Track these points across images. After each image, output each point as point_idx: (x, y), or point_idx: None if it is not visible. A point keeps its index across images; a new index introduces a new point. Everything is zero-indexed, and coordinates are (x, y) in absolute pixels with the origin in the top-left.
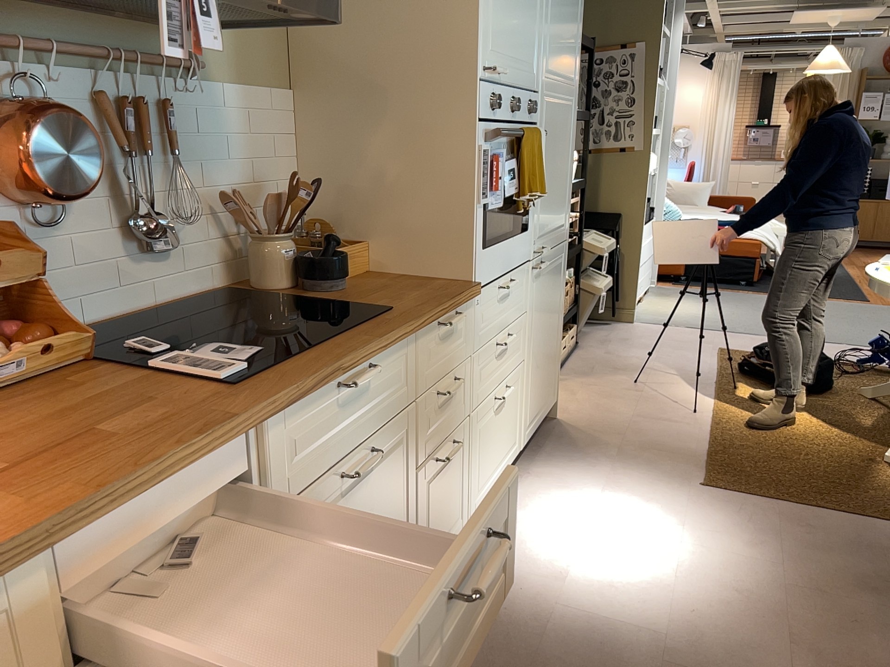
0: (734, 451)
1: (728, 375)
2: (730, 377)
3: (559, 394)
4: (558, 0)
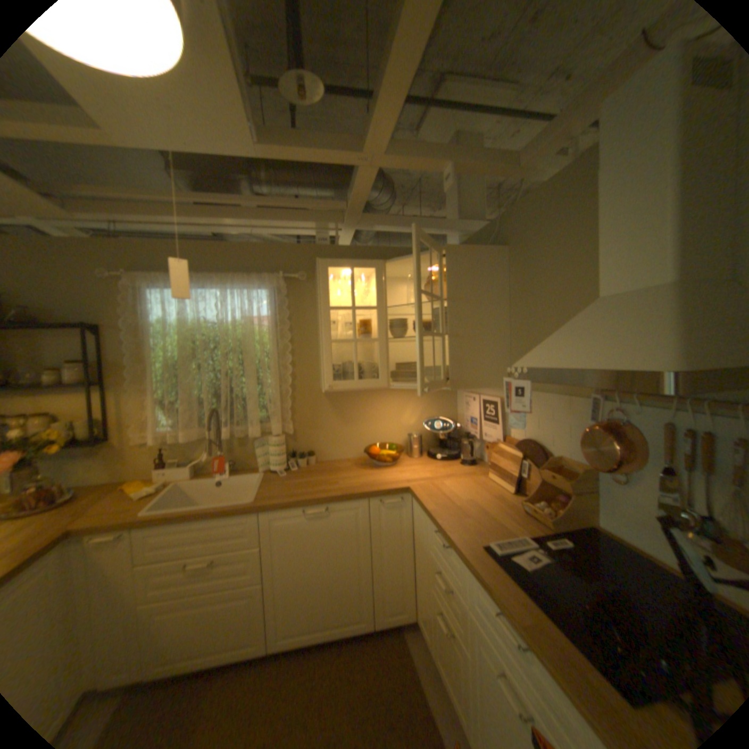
0: None
1: None
2: None
3: None
4: None
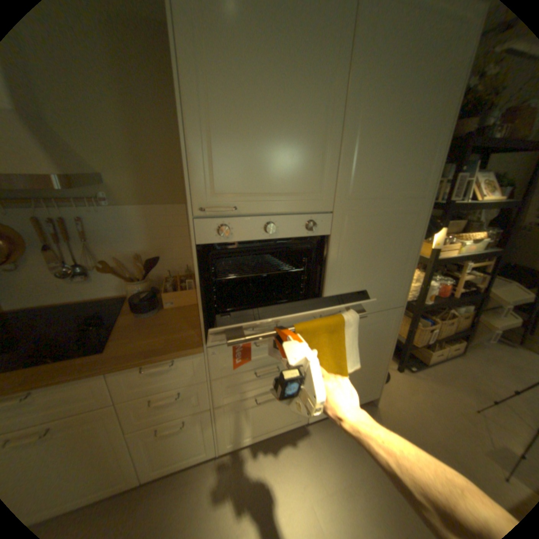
0: None
1: None
2: None
3: (381, 395)
4: (379, 129)
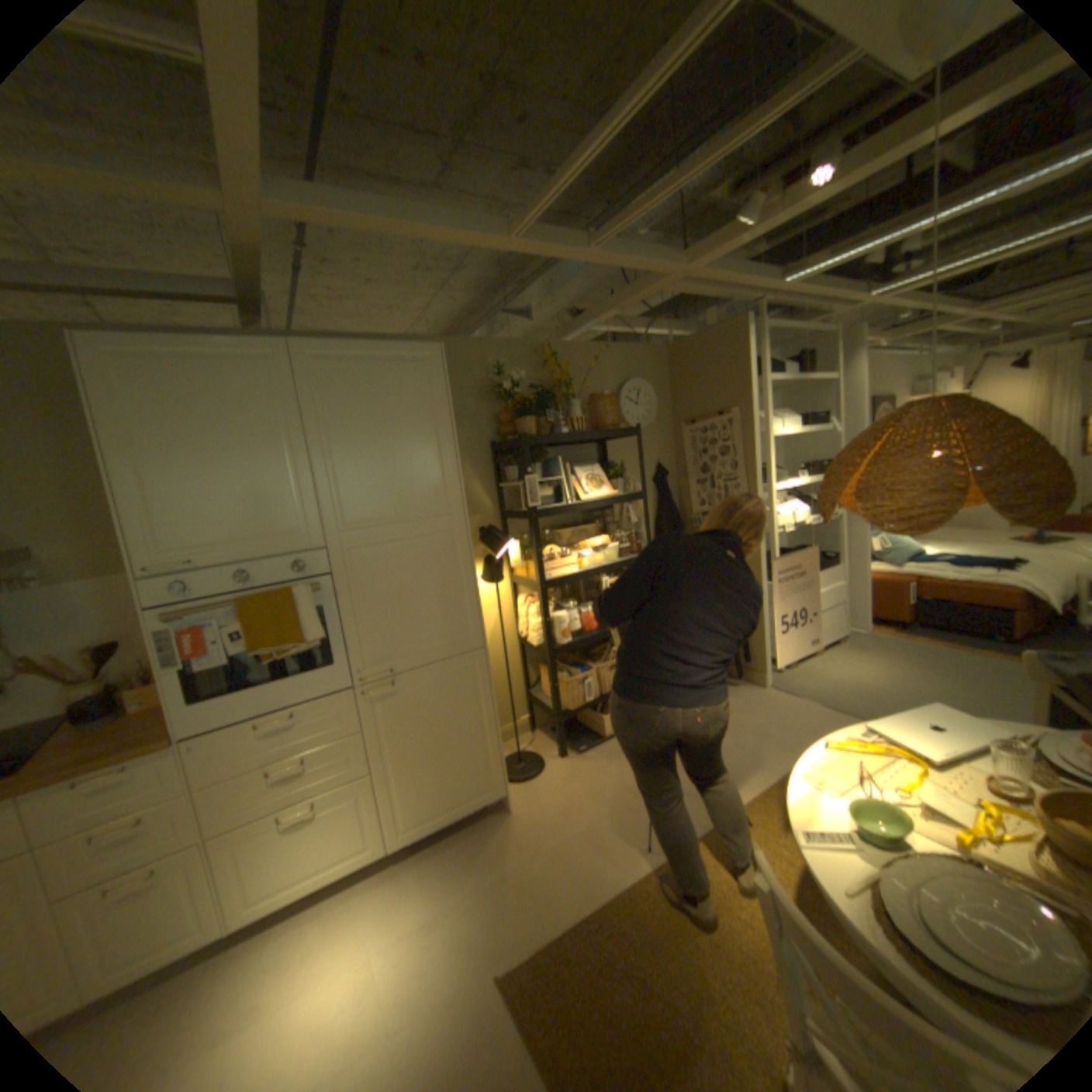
0: (603, 943)
1: (773, 802)
2: (769, 808)
3: (507, 790)
4: (356, 460)
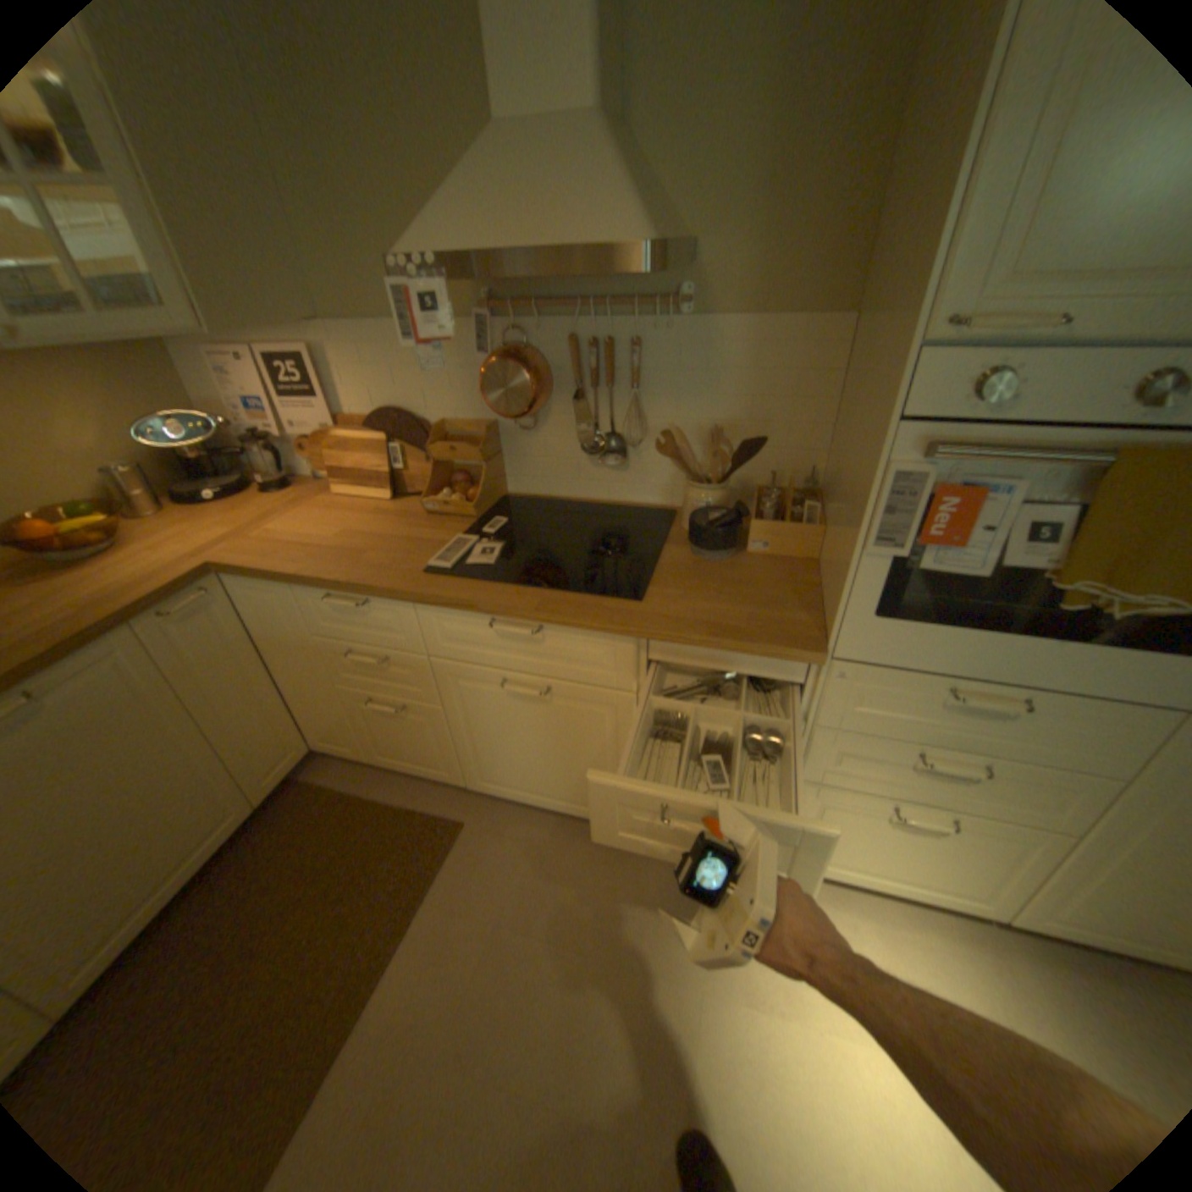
0: None
1: None
2: None
3: None
4: None
